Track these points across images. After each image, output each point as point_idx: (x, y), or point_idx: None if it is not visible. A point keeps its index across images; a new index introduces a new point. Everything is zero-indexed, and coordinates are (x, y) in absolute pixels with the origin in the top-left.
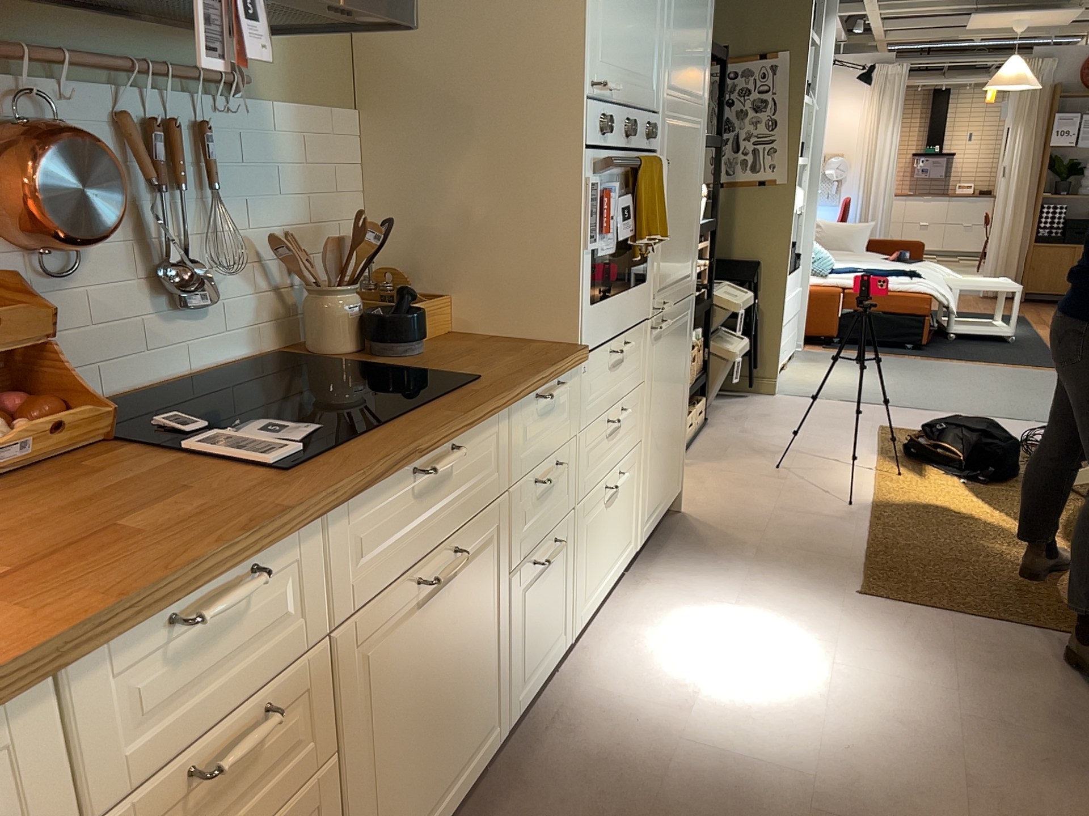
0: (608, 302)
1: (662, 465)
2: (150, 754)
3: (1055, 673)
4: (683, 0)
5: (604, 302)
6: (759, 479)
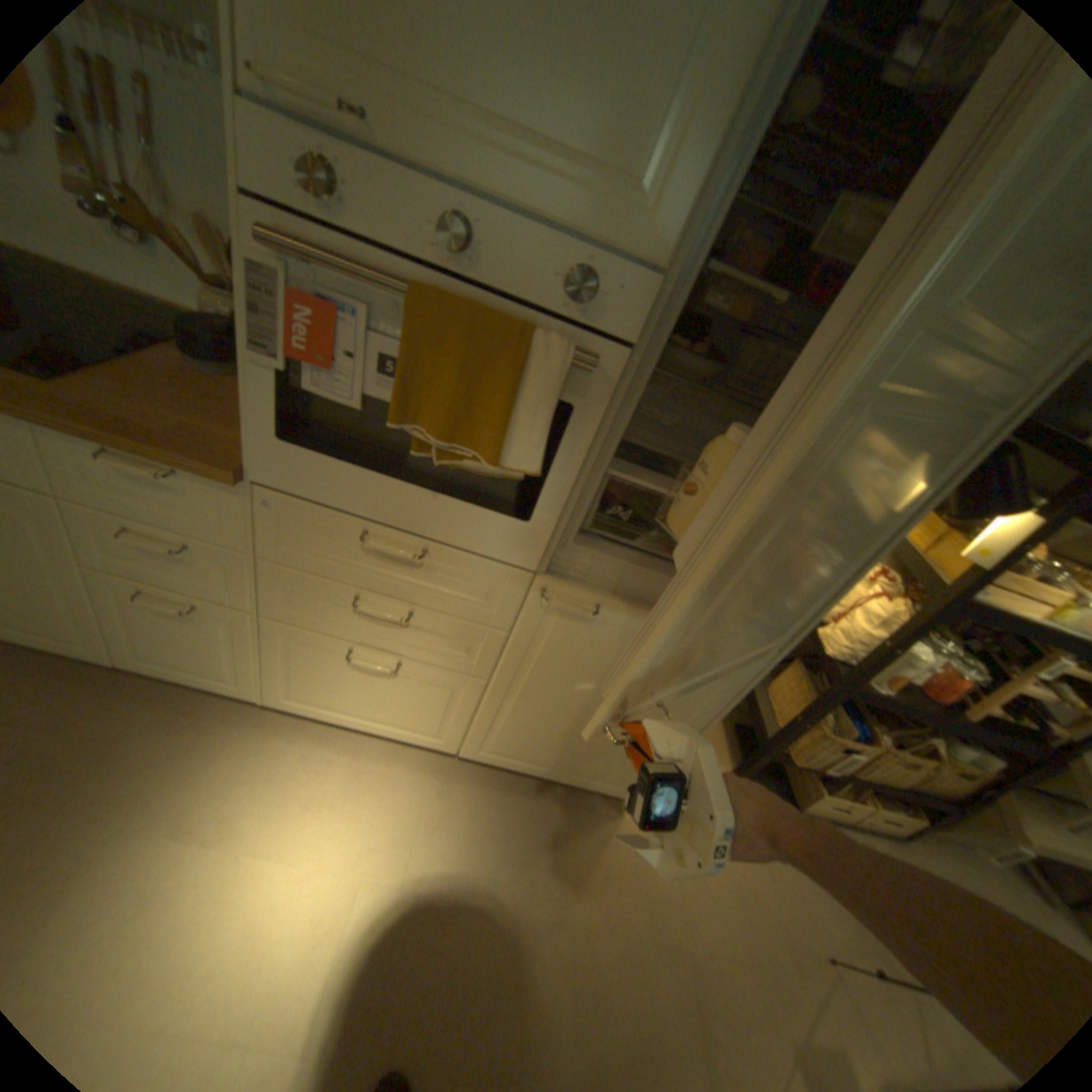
0: (347, 468)
1: (556, 741)
2: None
3: None
4: None
5: (333, 461)
6: (773, 932)
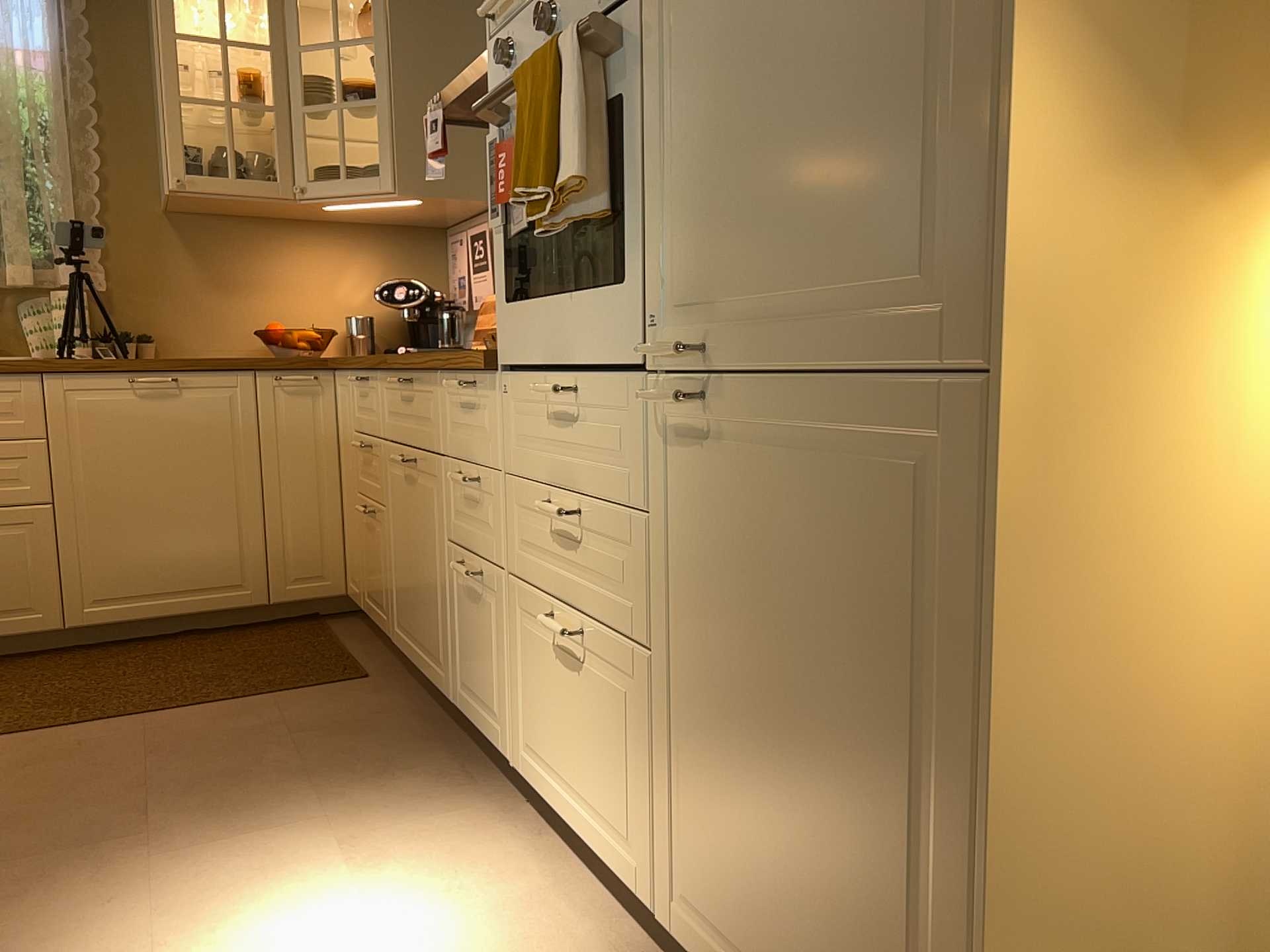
0: (534, 306)
1: (761, 859)
2: (358, 422)
3: None
4: None
5: (530, 304)
6: None
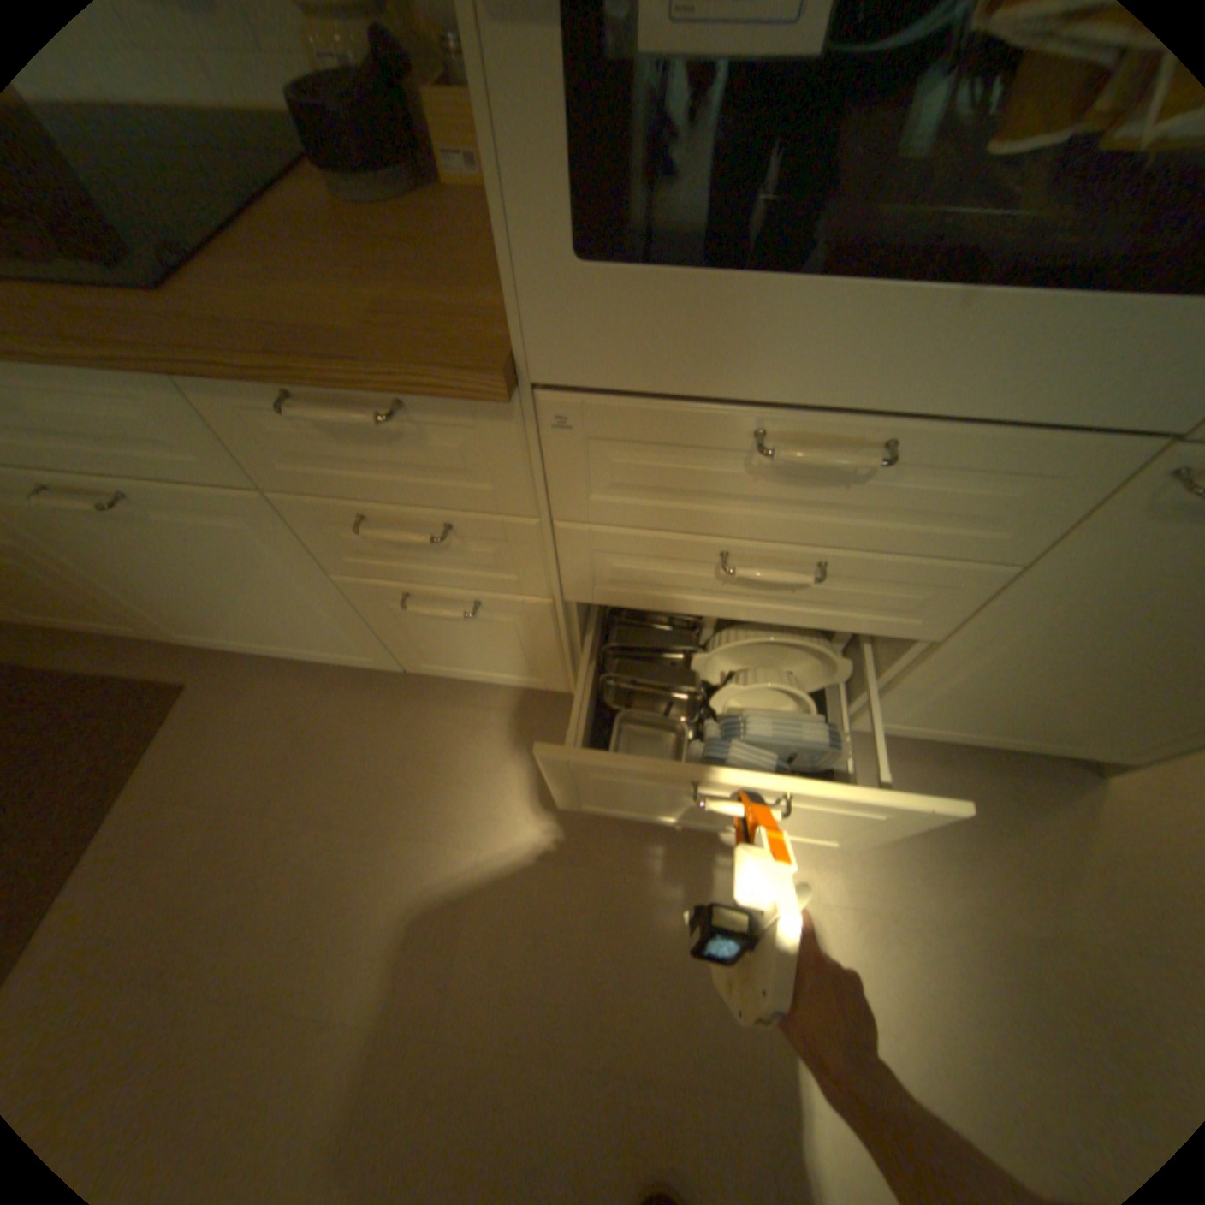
0: (741, 282)
1: (1037, 707)
2: None
3: None
4: None
5: (708, 273)
6: None
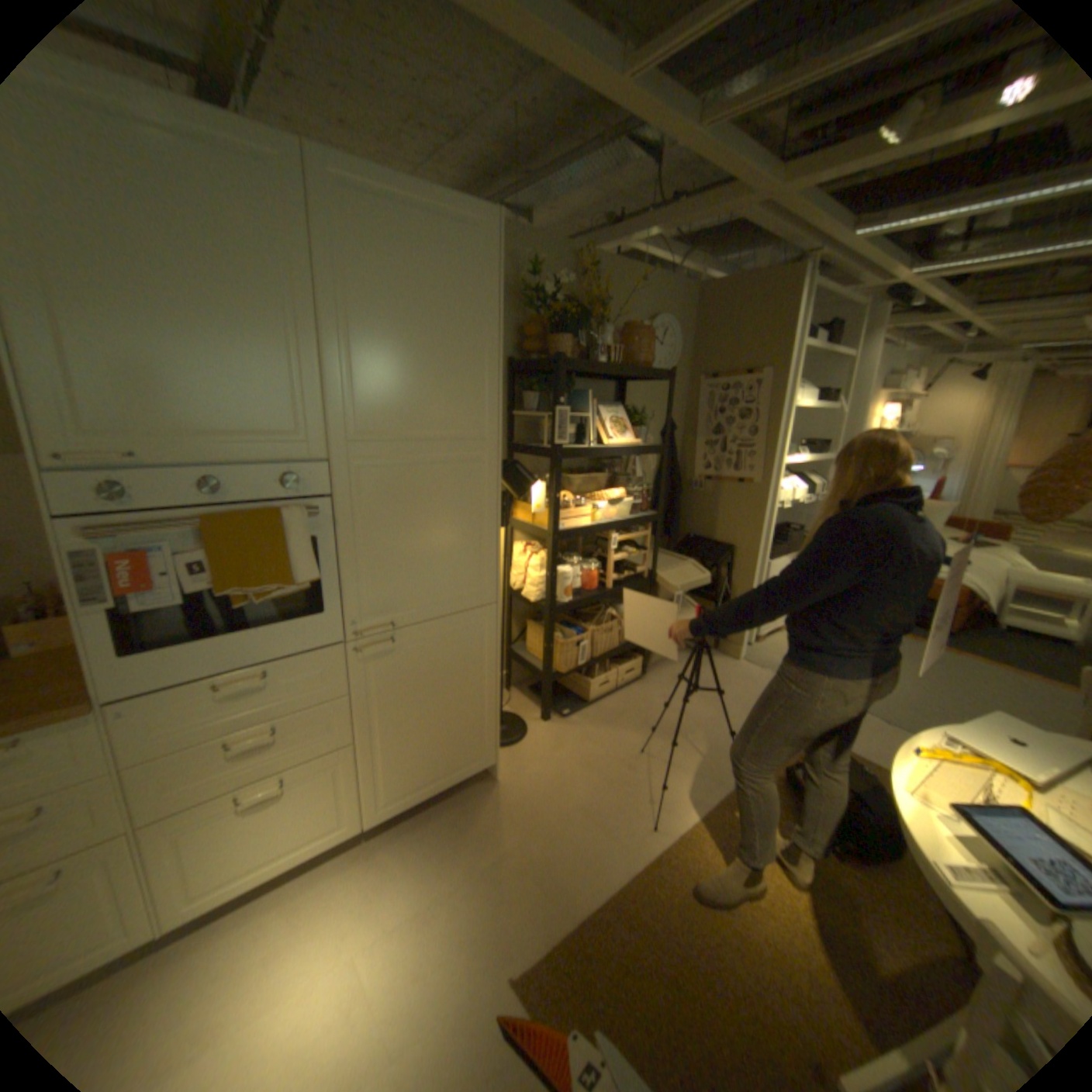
0: (182, 648)
1: (420, 755)
2: None
3: None
4: (381, 346)
5: (169, 649)
6: (607, 764)
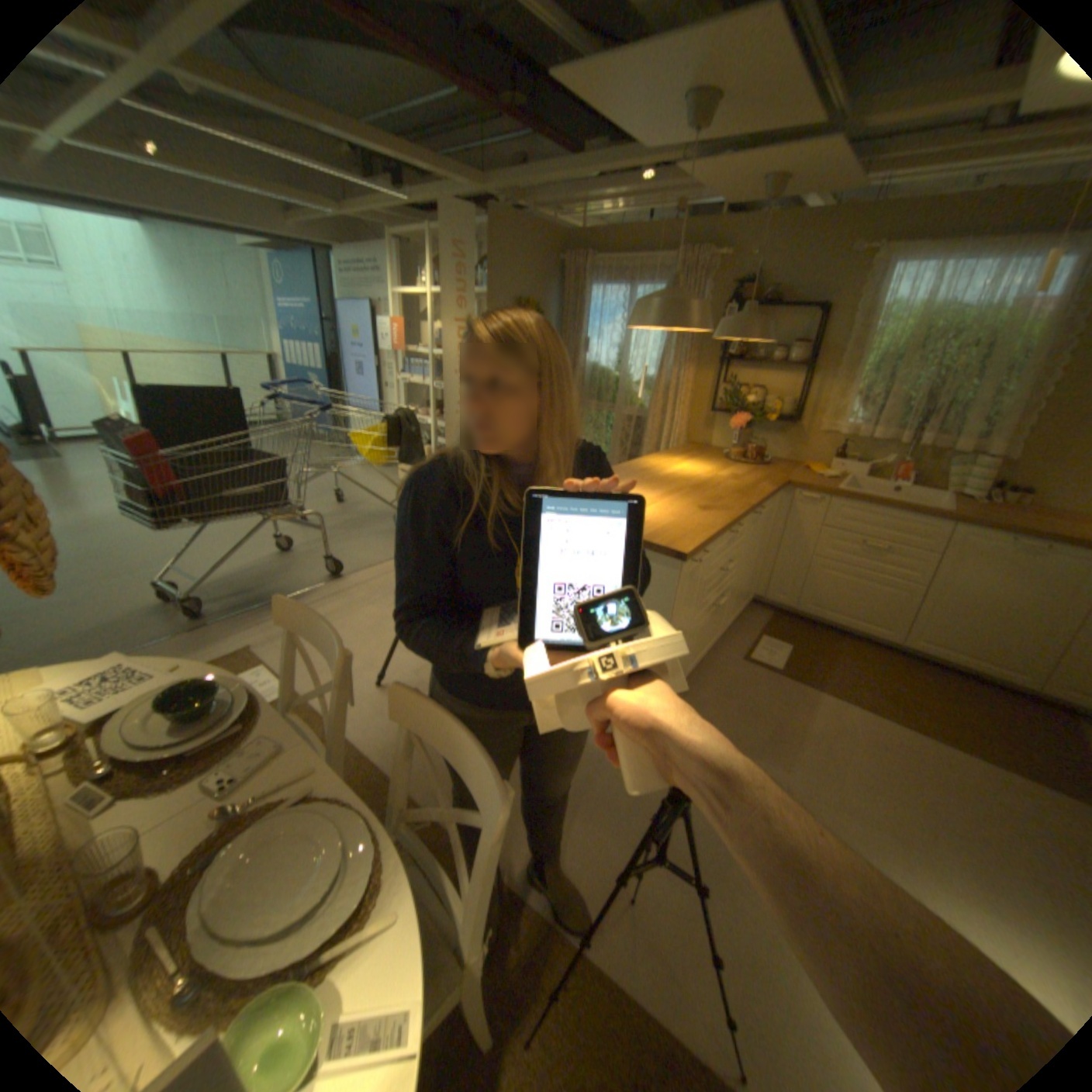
0: None
1: None
2: None
3: (693, 946)
4: None
5: None
6: None
